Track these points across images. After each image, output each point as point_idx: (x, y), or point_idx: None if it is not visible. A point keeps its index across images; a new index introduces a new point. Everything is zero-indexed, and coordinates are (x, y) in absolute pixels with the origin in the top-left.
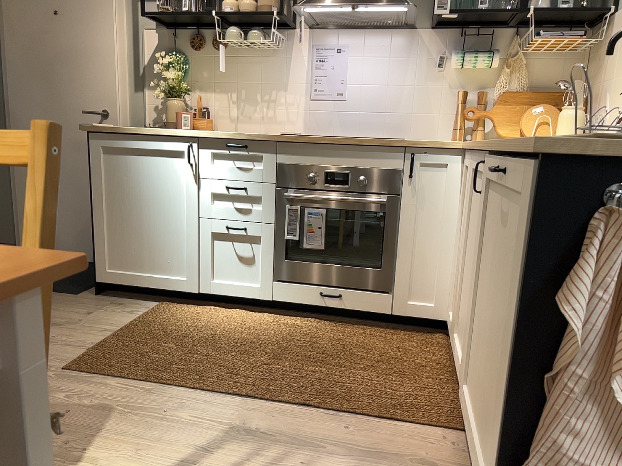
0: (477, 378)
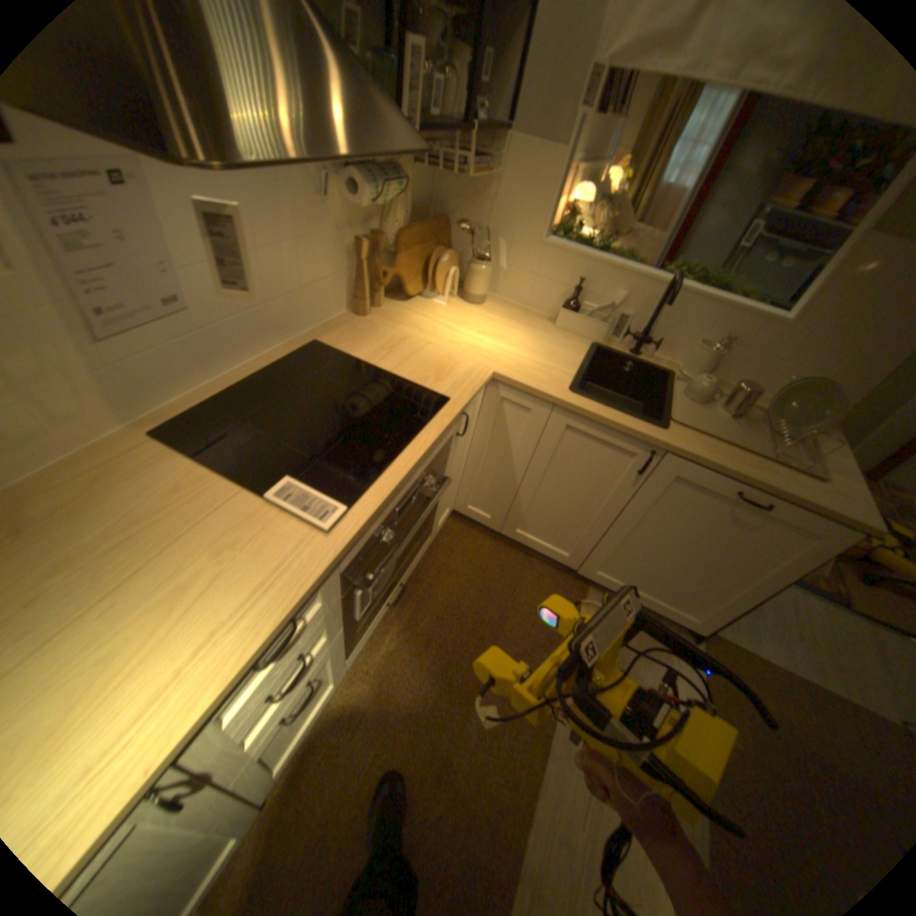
0: (622, 569)
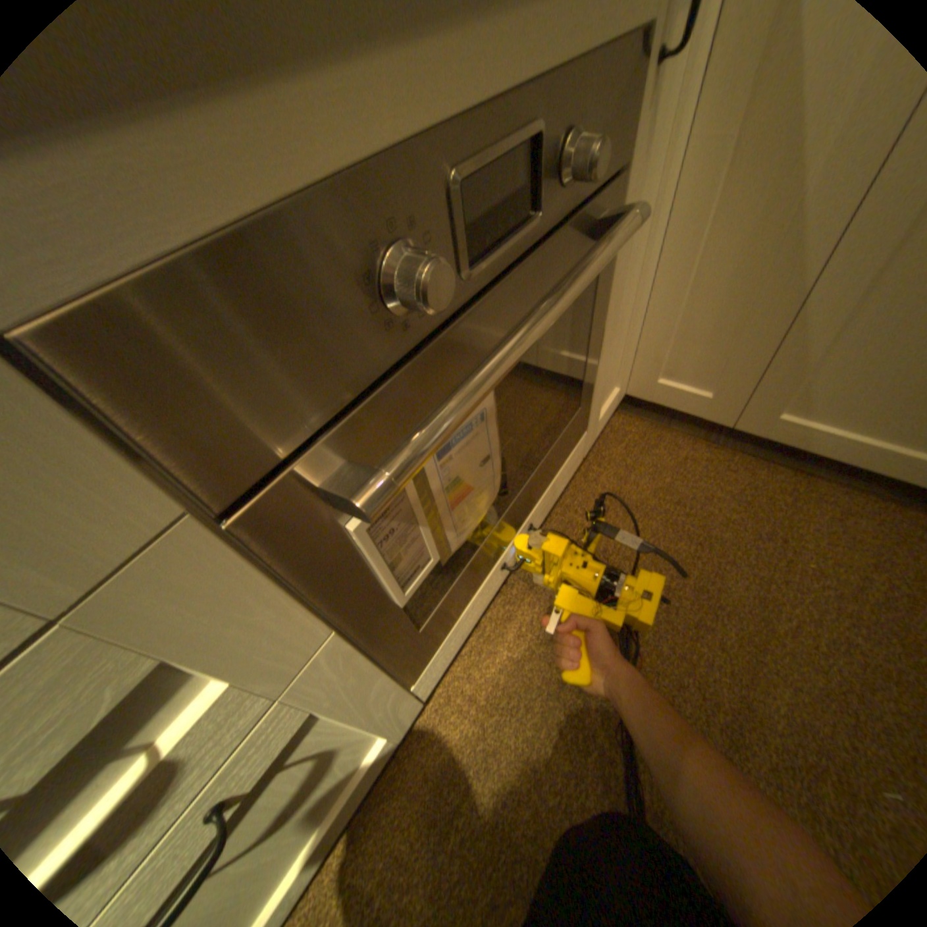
0: None
